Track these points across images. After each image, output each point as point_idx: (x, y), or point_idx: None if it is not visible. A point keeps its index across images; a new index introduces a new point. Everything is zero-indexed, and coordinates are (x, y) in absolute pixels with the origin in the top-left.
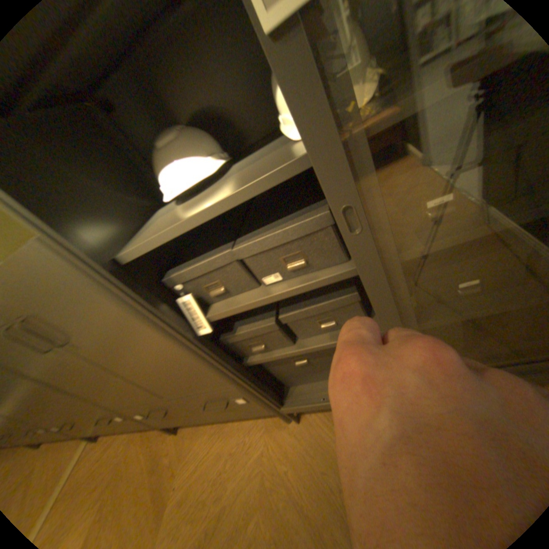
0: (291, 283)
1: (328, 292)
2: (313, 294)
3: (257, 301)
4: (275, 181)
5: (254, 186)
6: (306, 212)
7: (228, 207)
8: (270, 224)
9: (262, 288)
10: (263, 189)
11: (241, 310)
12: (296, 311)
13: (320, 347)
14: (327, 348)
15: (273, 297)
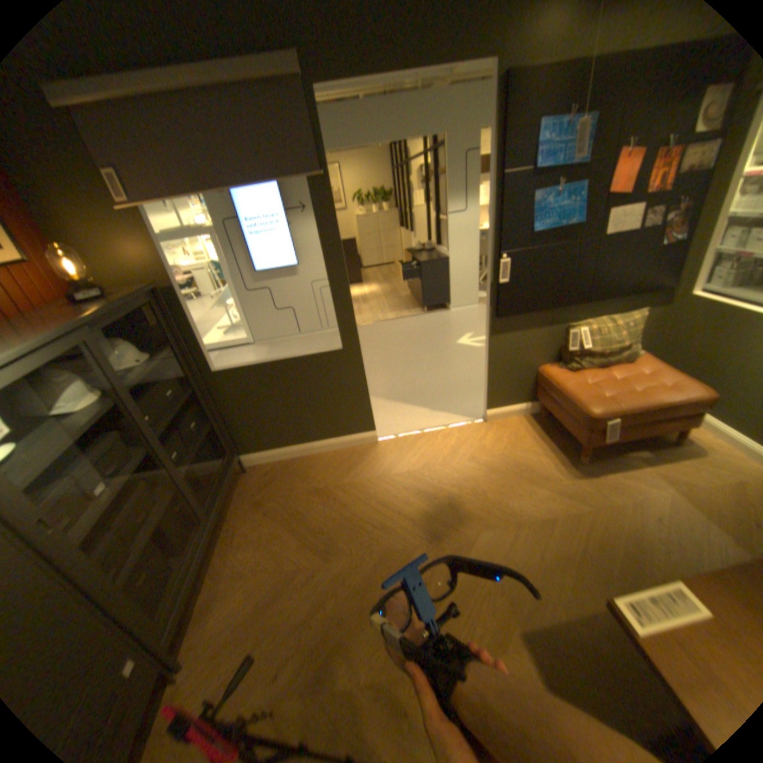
0: (108, 484)
1: (120, 495)
2: (111, 505)
3: (96, 506)
4: (93, 416)
5: (84, 420)
6: (94, 439)
7: (75, 433)
8: (72, 457)
9: (88, 503)
10: (89, 420)
11: (90, 519)
12: (114, 515)
13: (140, 546)
14: (149, 529)
15: (106, 495)
